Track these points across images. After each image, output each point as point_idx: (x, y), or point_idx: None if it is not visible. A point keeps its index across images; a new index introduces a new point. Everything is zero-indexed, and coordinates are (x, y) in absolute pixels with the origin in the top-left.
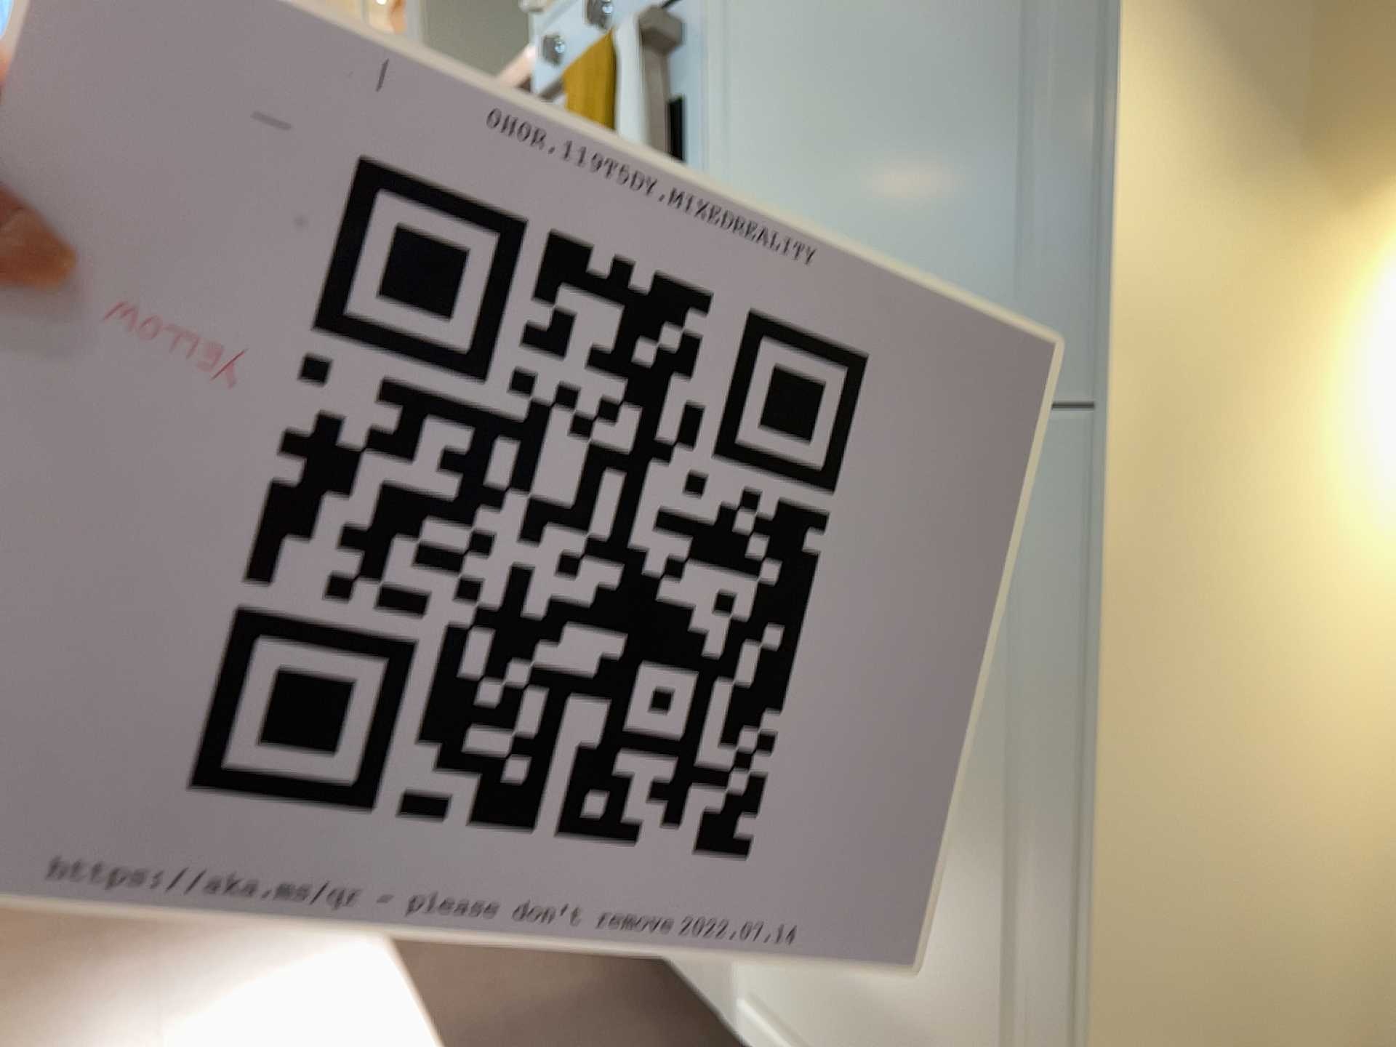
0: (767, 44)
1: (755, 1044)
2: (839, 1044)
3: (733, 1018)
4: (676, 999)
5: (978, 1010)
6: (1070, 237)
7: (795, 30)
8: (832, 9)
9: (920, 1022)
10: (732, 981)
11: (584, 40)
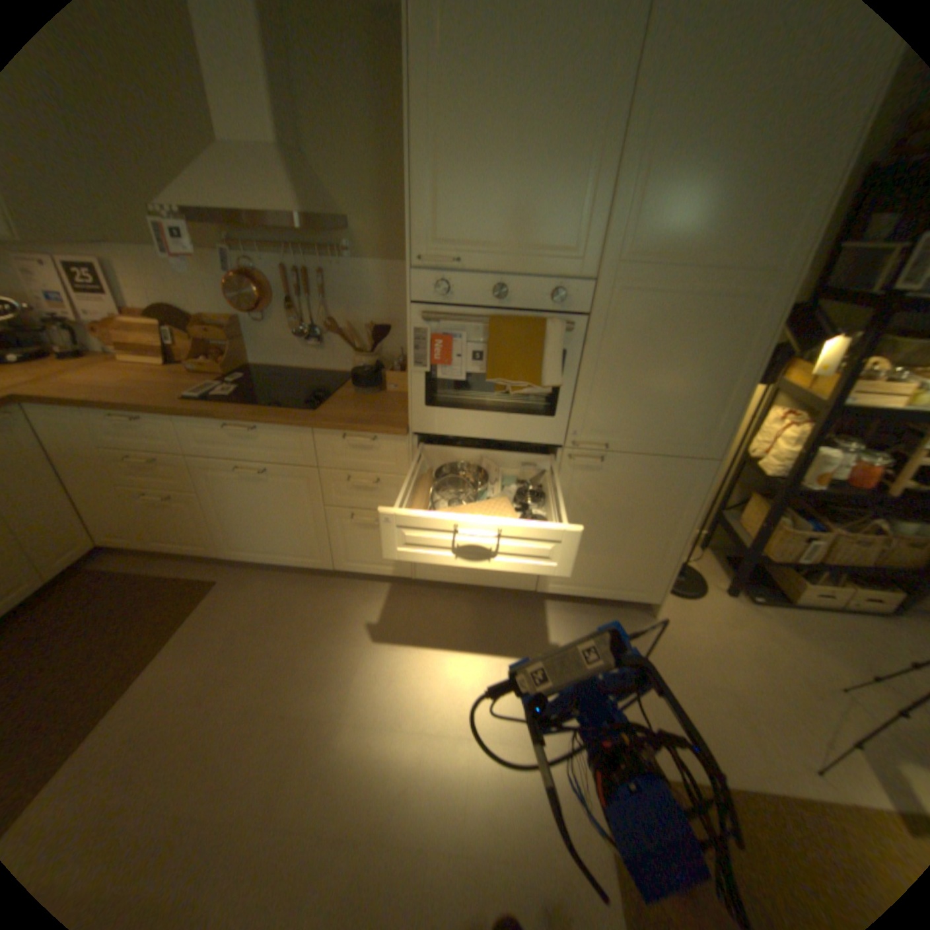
0: (617, 351)
1: (550, 589)
2: (591, 578)
3: (537, 587)
4: (482, 592)
5: (645, 558)
6: (716, 428)
7: (633, 352)
8: (652, 354)
9: (625, 565)
10: (539, 580)
11: (471, 294)
